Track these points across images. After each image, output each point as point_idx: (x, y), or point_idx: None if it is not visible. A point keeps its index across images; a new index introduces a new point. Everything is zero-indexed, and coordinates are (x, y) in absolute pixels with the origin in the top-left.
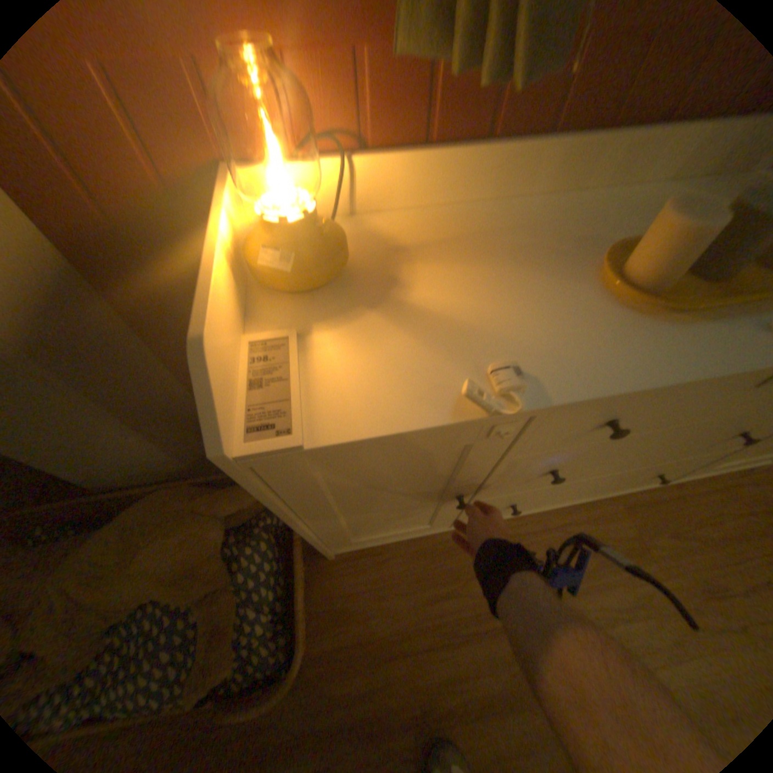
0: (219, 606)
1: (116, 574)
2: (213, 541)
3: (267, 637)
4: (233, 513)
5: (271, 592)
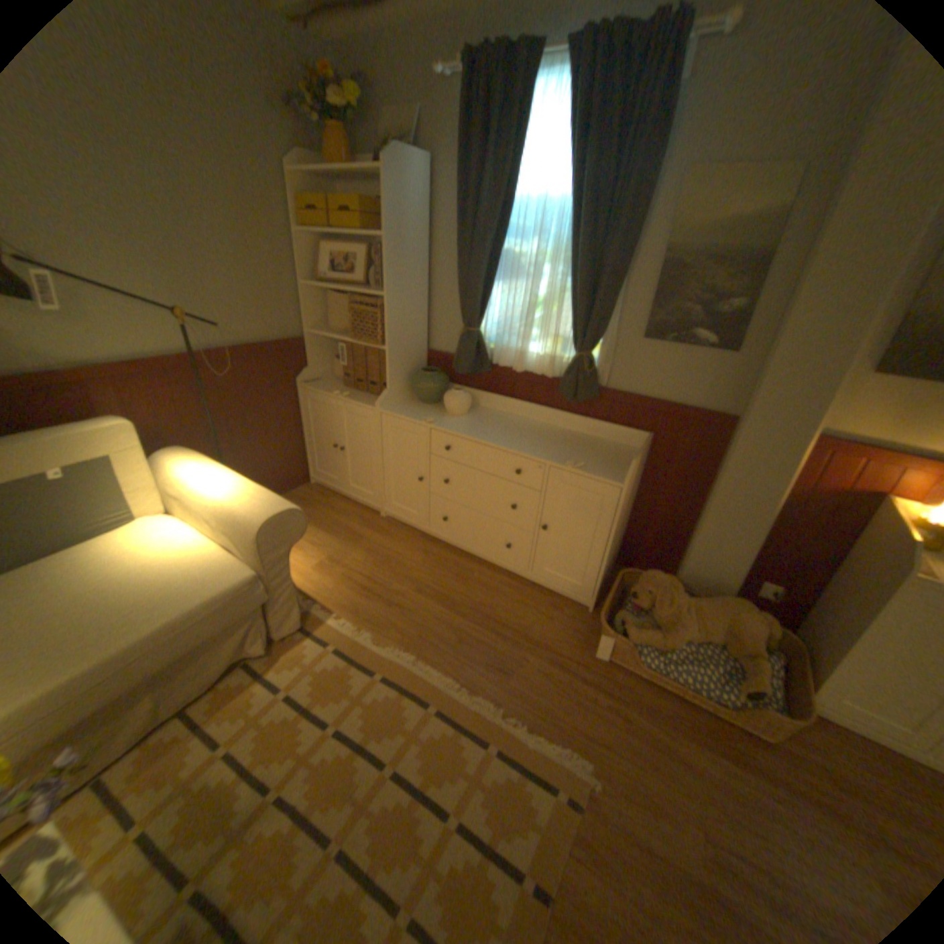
0: (767, 665)
1: (721, 617)
2: (768, 635)
3: (779, 704)
4: (773, 633)
5: (782, 687)
